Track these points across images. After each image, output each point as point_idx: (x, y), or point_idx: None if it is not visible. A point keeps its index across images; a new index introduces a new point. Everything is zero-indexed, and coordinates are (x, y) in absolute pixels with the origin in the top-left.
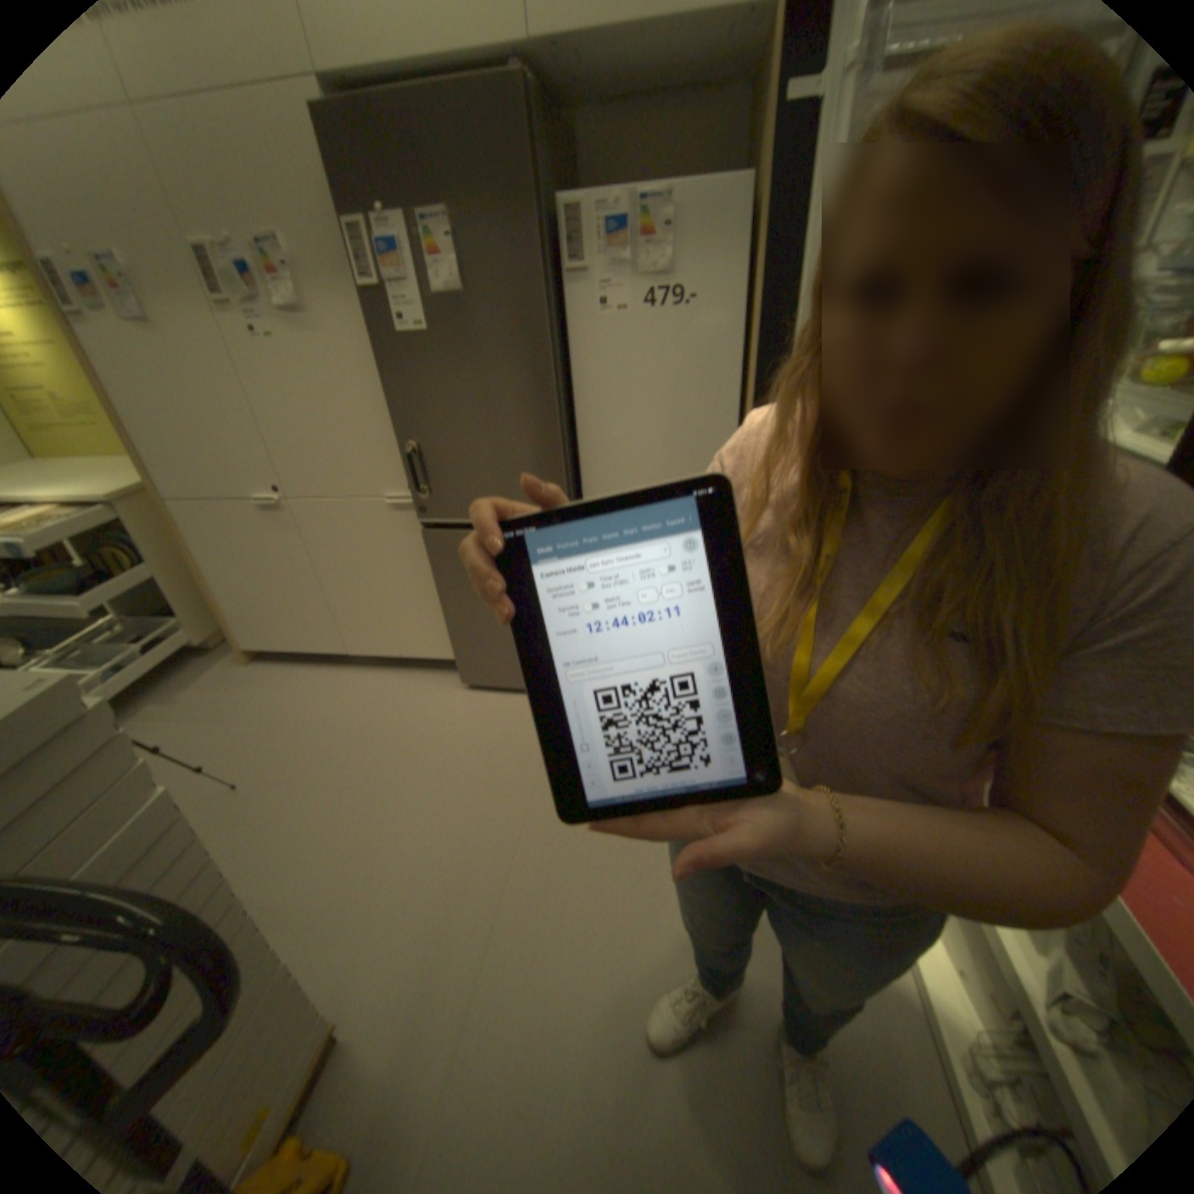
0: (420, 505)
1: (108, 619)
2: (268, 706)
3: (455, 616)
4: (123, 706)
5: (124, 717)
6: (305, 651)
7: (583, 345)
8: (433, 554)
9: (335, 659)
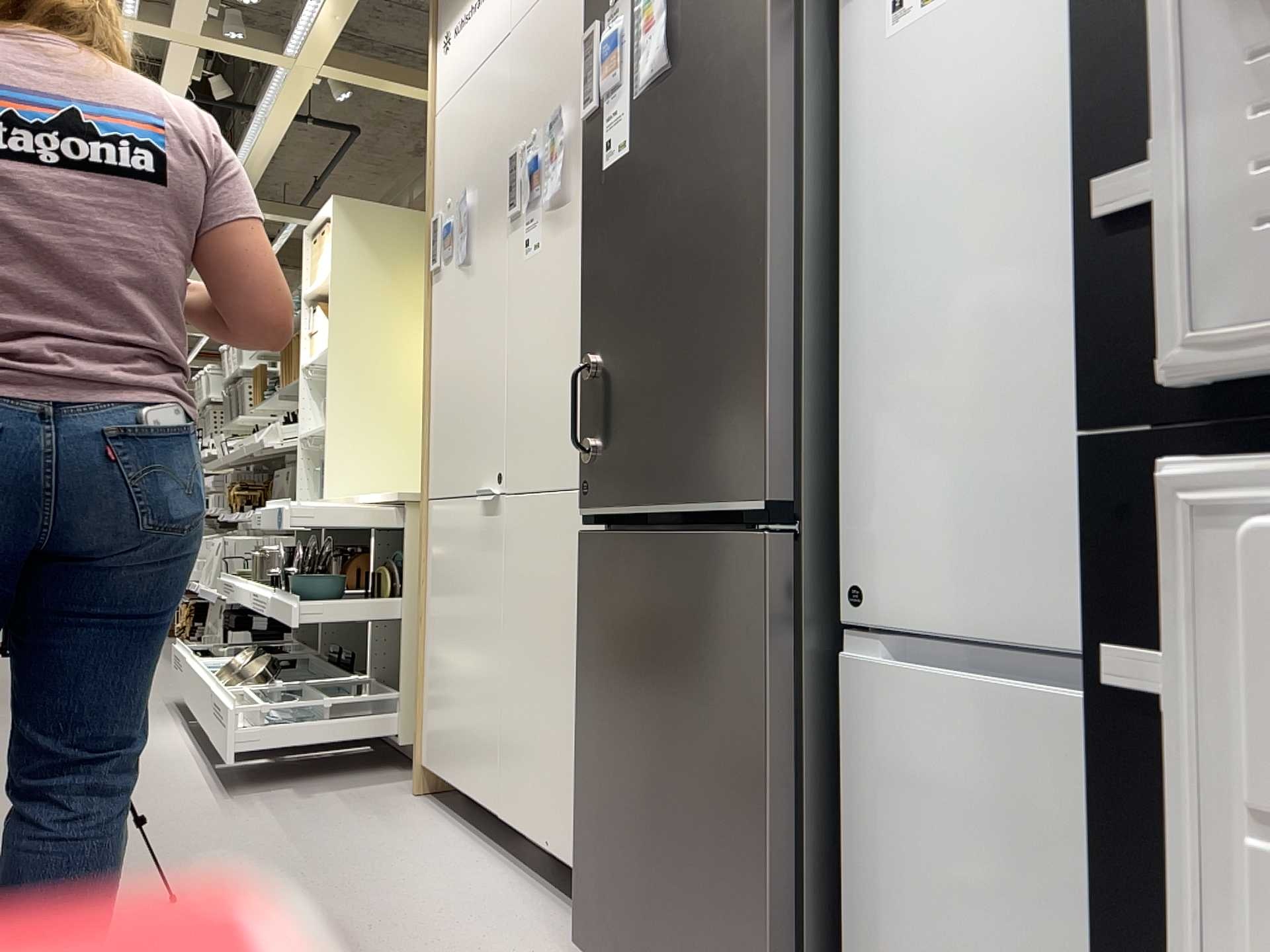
0: (585, 480)
1: (364, 678)
2: (357, 845)
3: (589, 746)
4: (280, 779)
5: (260, 789)
6: (467, 789)
7: (868, 105)
8: (584, 587)
9: (505, 833)
